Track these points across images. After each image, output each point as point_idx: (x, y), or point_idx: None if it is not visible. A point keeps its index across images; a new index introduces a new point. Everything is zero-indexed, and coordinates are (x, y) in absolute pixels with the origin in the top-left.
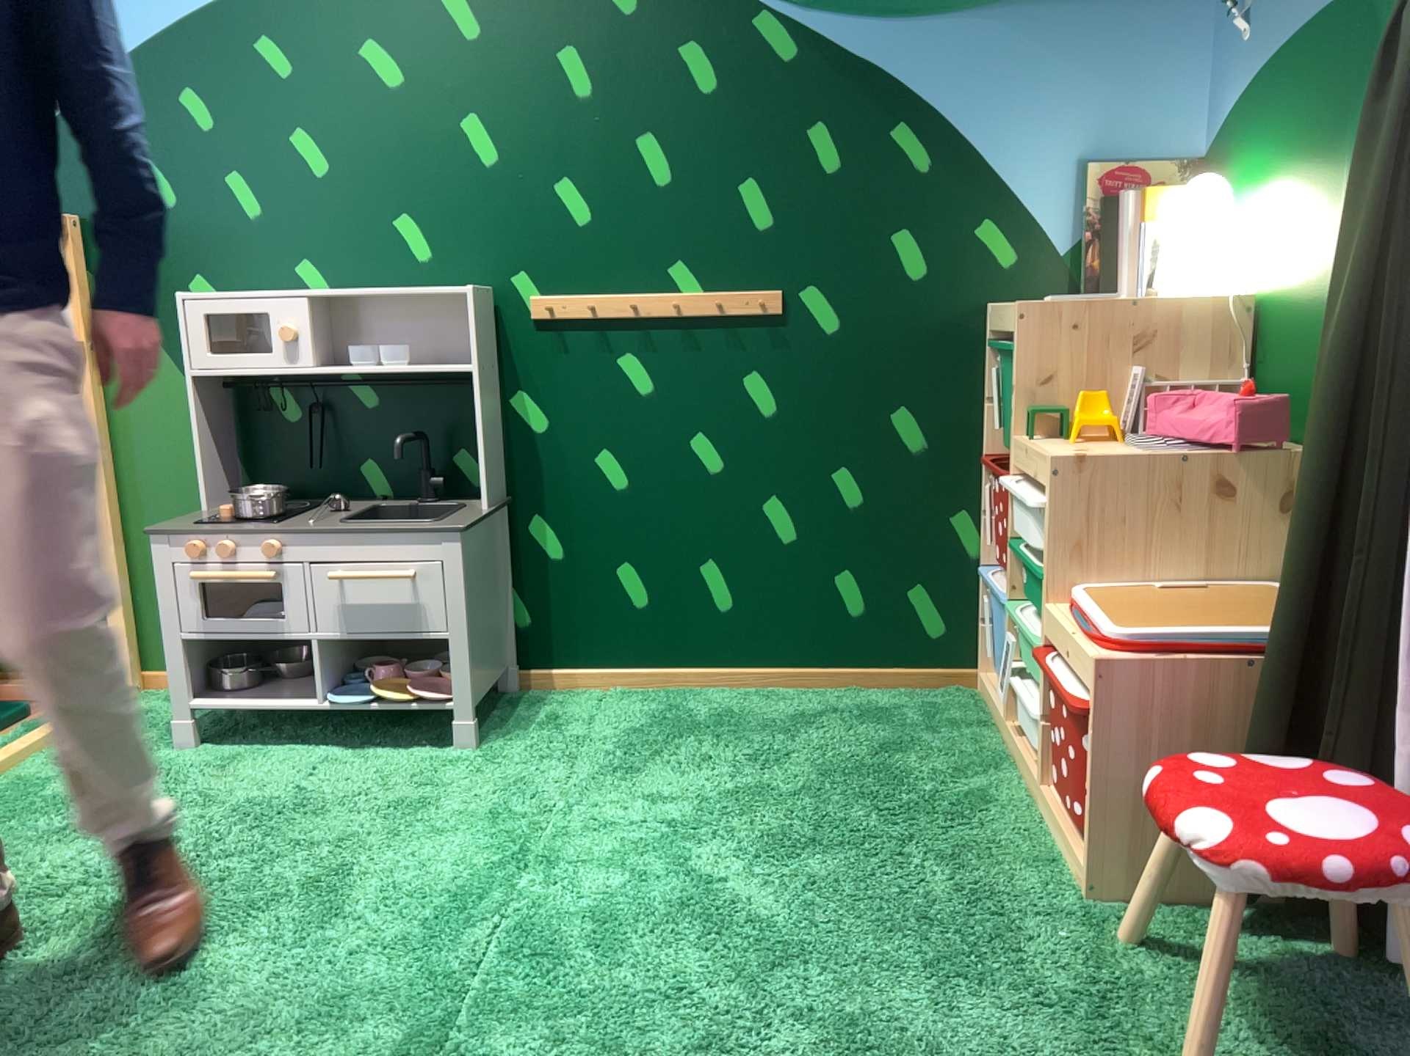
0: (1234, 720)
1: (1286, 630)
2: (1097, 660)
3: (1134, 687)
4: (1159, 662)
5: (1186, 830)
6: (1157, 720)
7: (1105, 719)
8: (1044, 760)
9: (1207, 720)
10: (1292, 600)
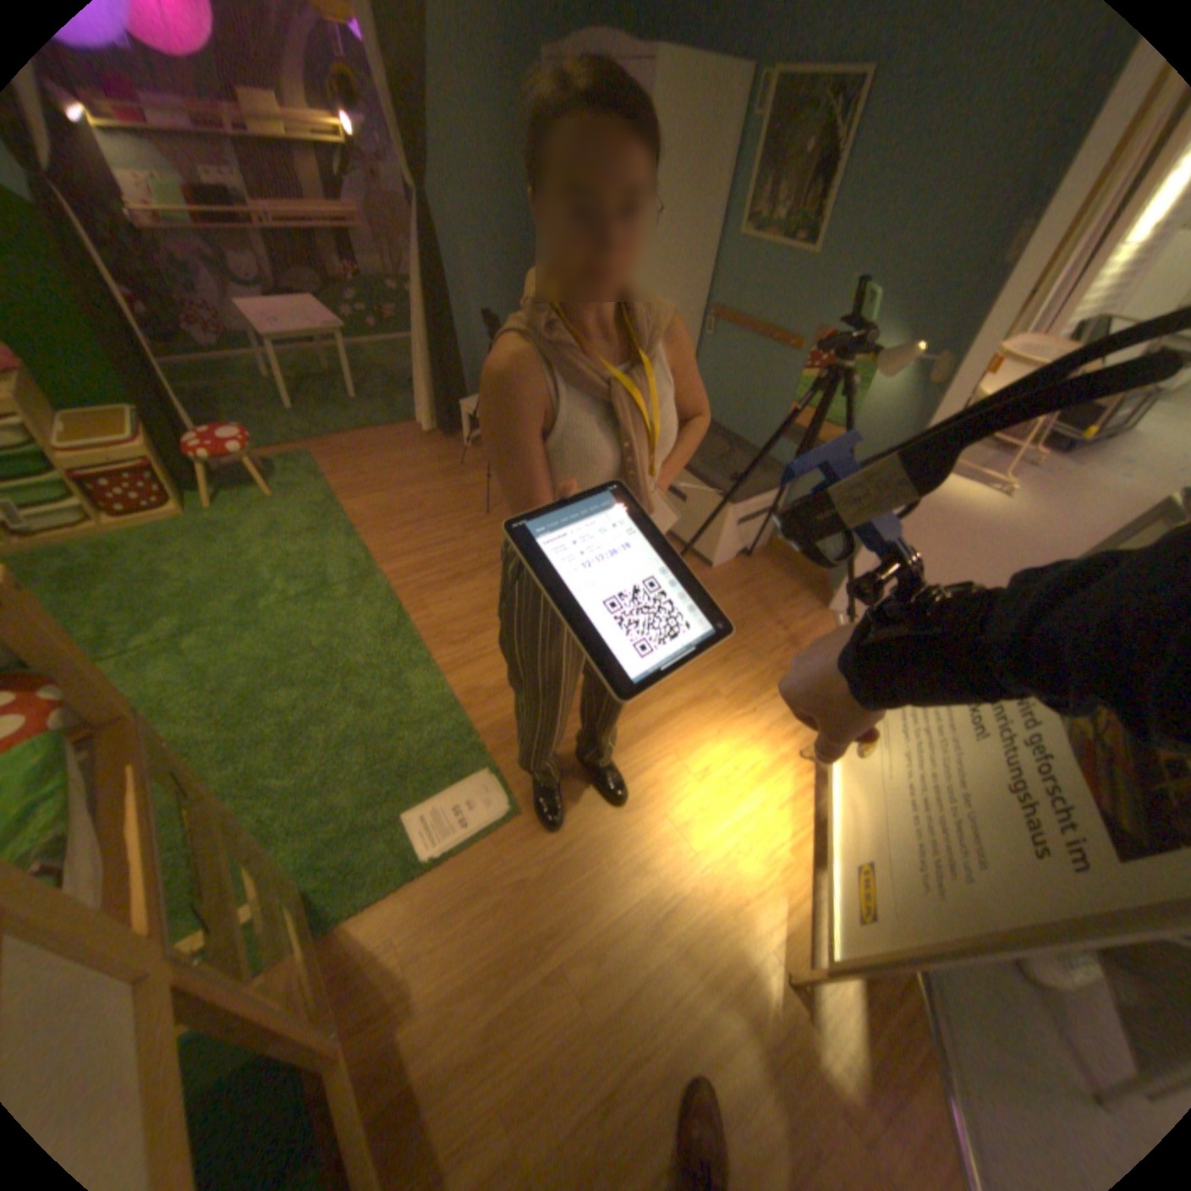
0: (150, 445)
1: (144, 410)
2: (136, 447)
3: (147, 448)
4: (141, 438)
5: (230, 451)
6: (152, 455)
7: (152, 461)
8: (92, 516)
9: (151, 448)
10: (138, 401)
